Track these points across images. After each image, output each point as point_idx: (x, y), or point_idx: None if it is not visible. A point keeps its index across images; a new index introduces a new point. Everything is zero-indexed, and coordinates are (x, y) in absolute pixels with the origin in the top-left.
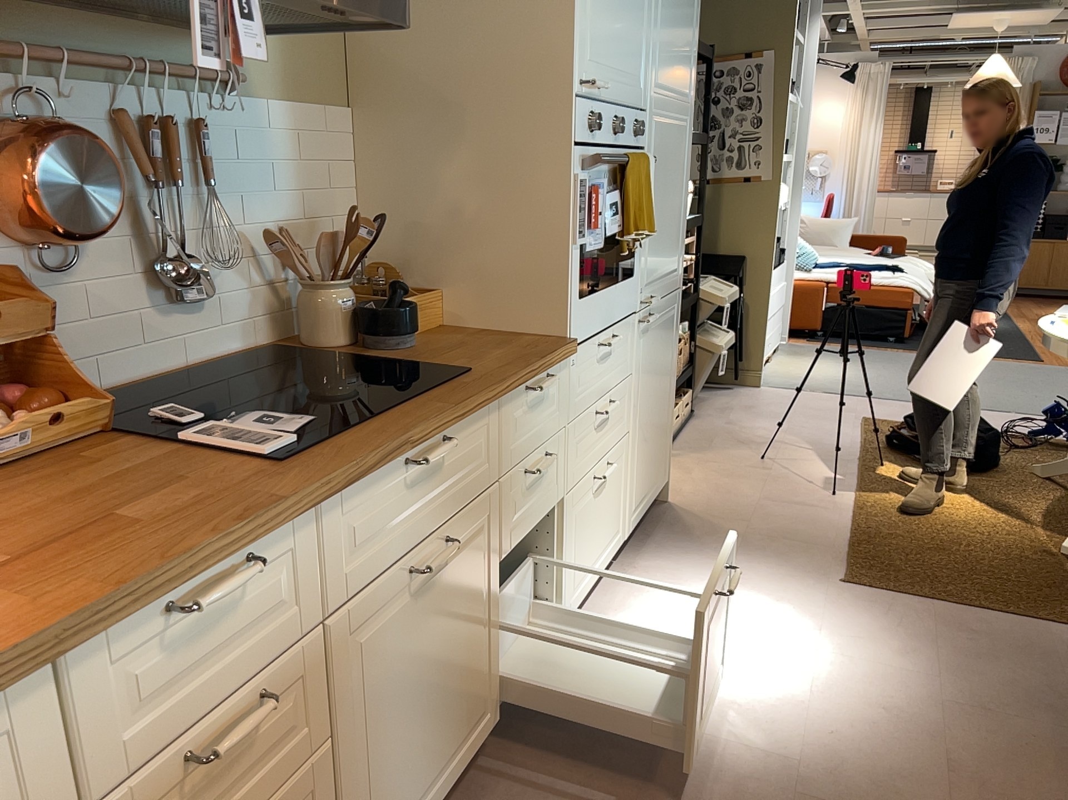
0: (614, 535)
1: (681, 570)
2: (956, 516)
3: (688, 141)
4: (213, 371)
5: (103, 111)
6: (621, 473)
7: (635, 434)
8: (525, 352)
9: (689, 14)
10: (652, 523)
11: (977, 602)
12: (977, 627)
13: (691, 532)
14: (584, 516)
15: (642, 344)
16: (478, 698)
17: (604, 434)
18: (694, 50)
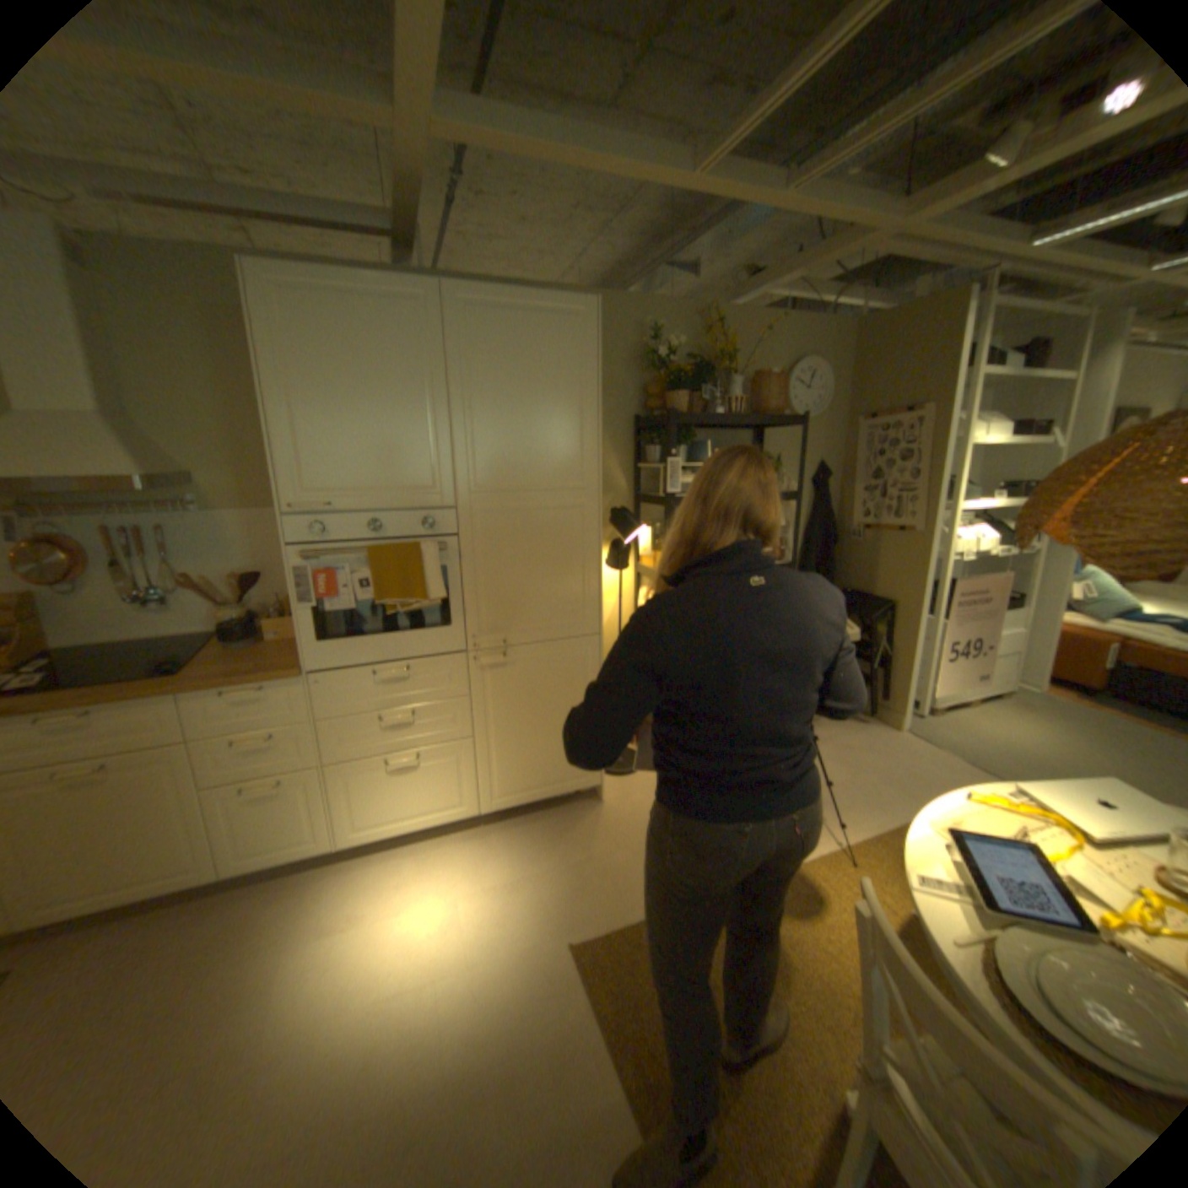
0: (447, 808)
1: (500, 859)
2: (819, 971)
3: (585, 519)
4: (163, 642)
5: (94, 527)
6: (455, 766)
7: (481, 741)
8: (240, 671)
9: (557, 420)
10: (558, 813)
11: (627, 1066)
12: (575, 1086)
13: (565, 835)
14: (366, 785)
15: (486, 676)
16: (179, 861)
17: (401, 734)
18: (584, 446)
